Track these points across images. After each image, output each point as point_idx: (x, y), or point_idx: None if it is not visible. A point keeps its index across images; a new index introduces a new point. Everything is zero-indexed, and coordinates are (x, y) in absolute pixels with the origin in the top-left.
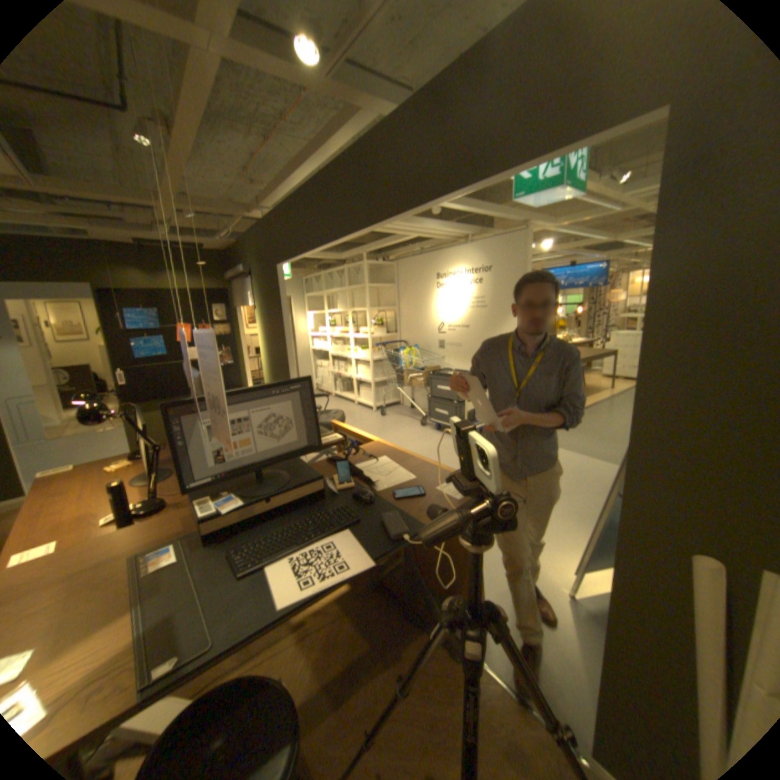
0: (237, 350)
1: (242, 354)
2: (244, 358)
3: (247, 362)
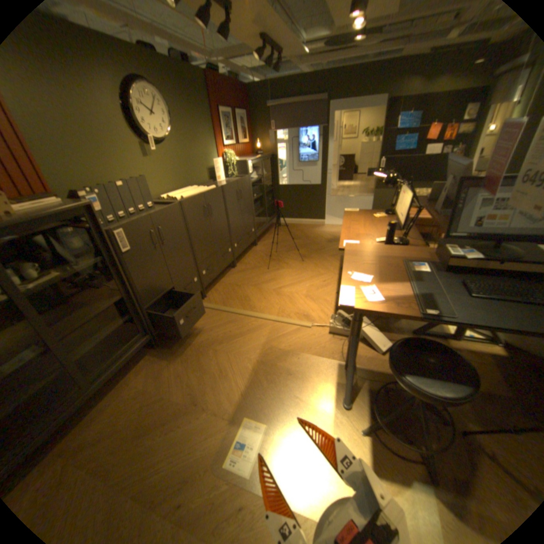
0: (471, 148)
1: (474, 151)
2: (474, 155)
3: (476, 159)
